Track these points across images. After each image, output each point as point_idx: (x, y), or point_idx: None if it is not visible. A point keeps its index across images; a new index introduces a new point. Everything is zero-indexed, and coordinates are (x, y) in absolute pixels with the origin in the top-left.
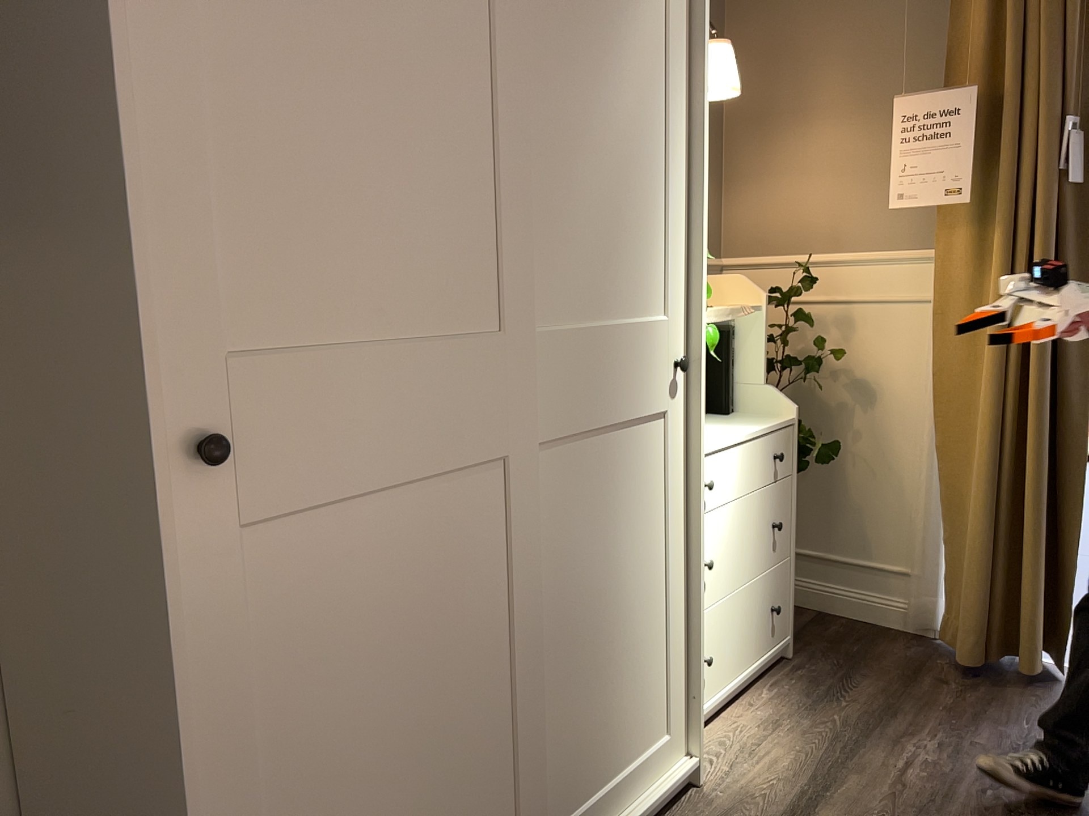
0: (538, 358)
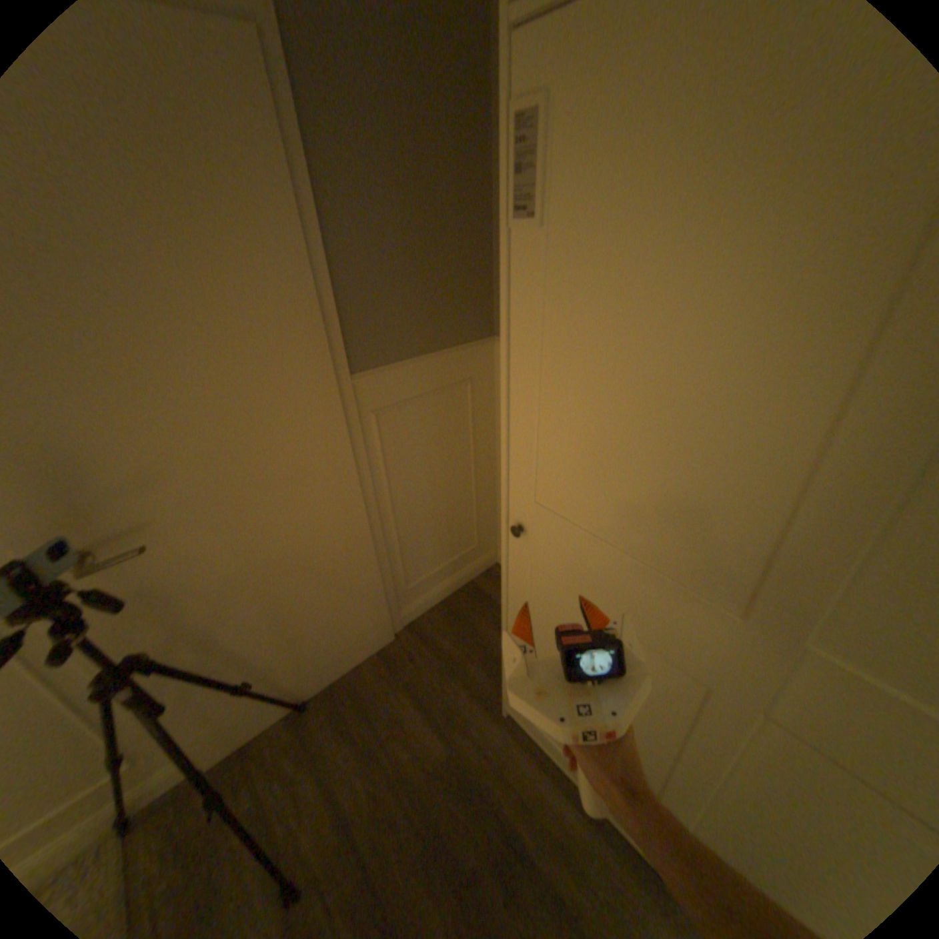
0: (800, 670)
